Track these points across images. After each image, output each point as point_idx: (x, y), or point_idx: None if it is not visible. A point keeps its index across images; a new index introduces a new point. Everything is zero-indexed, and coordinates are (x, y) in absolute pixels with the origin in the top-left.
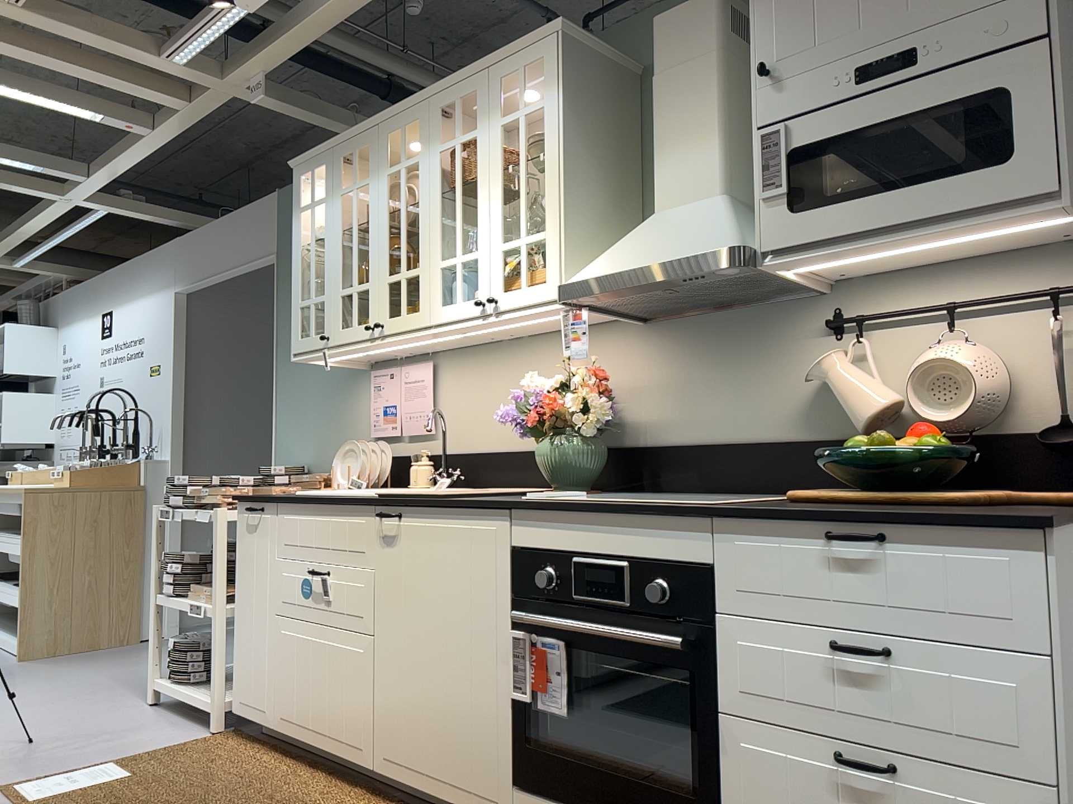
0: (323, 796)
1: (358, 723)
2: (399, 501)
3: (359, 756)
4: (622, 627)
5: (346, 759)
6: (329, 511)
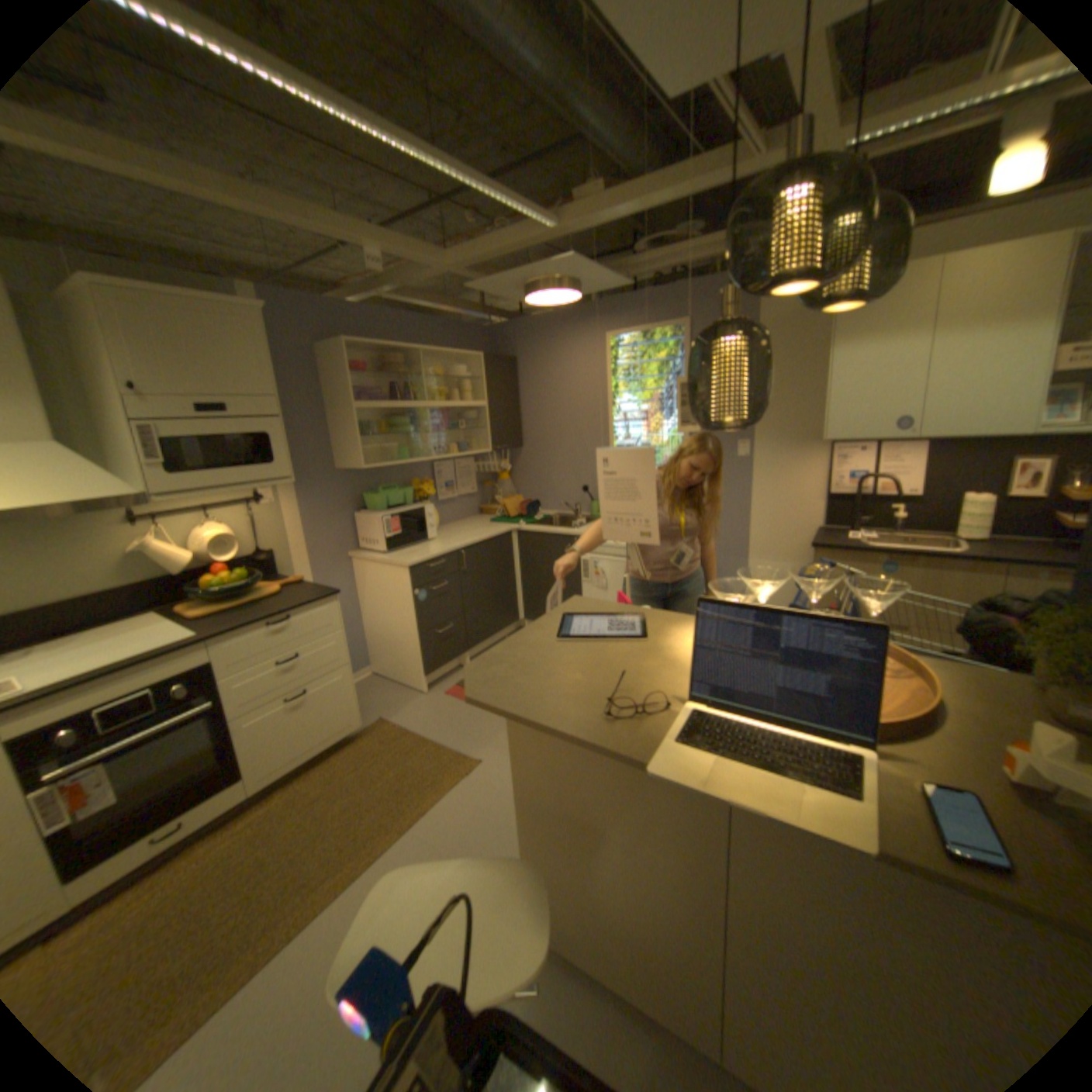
0: None
1: None
2: None
3: None
4: (150, 728)
5: None
6: None
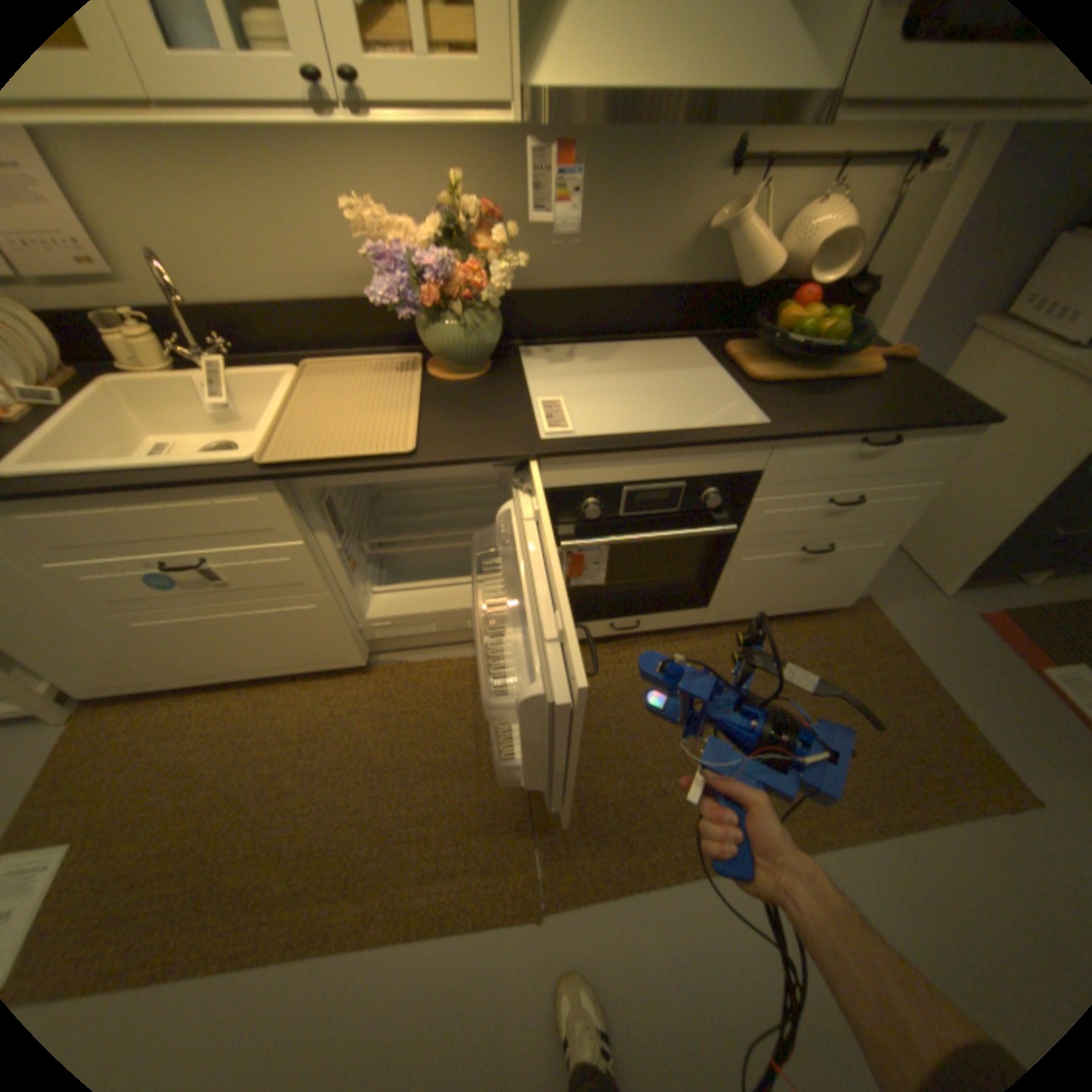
0: (329, 706)
1: (334, 649)
2: (336, 471)
3: (344, 665)
4: (664, 523)
5: (325, 671)
6: (160, 498)
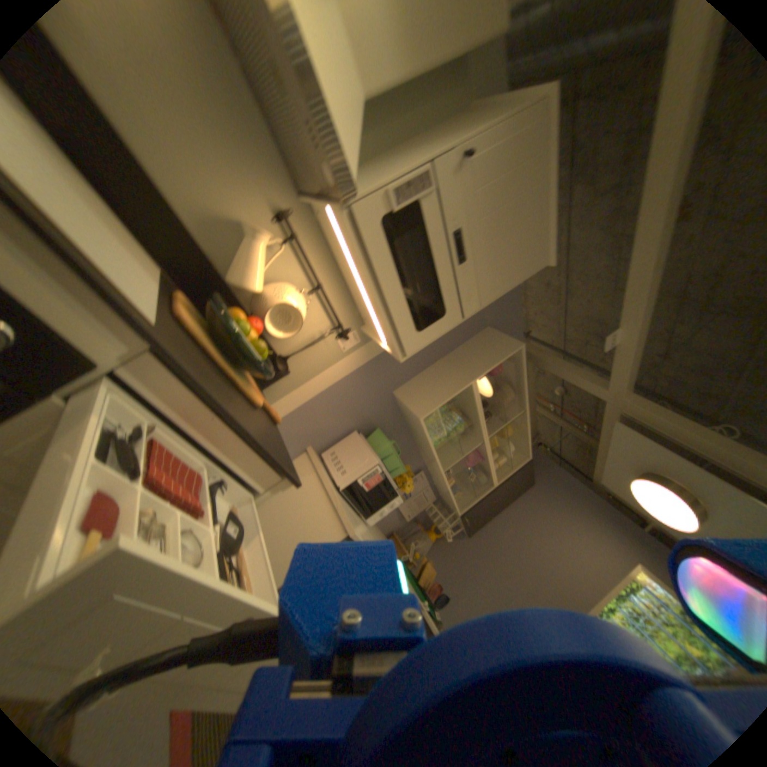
0: None
1: None
2: None
3: None
4: None
5: None
6: None
